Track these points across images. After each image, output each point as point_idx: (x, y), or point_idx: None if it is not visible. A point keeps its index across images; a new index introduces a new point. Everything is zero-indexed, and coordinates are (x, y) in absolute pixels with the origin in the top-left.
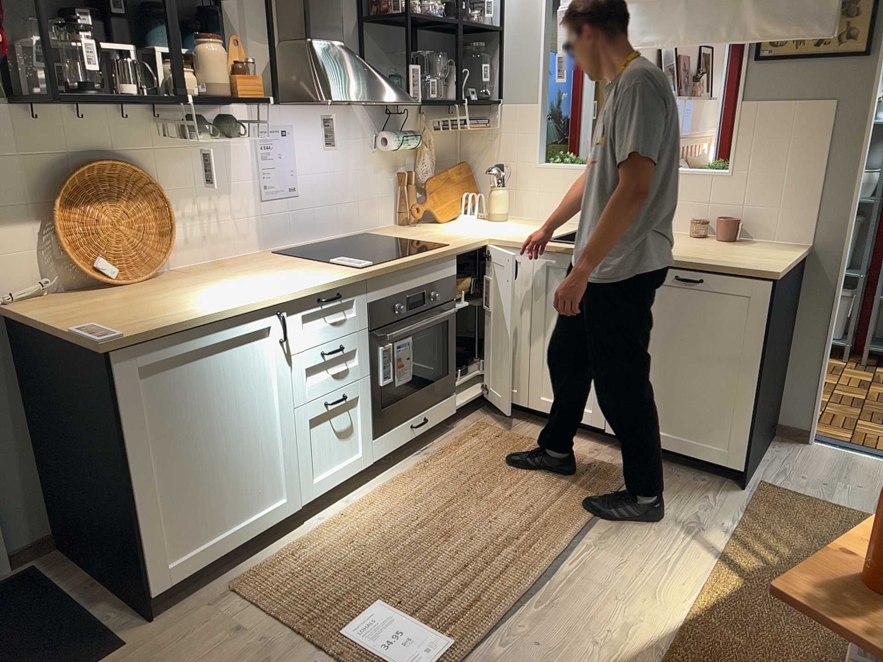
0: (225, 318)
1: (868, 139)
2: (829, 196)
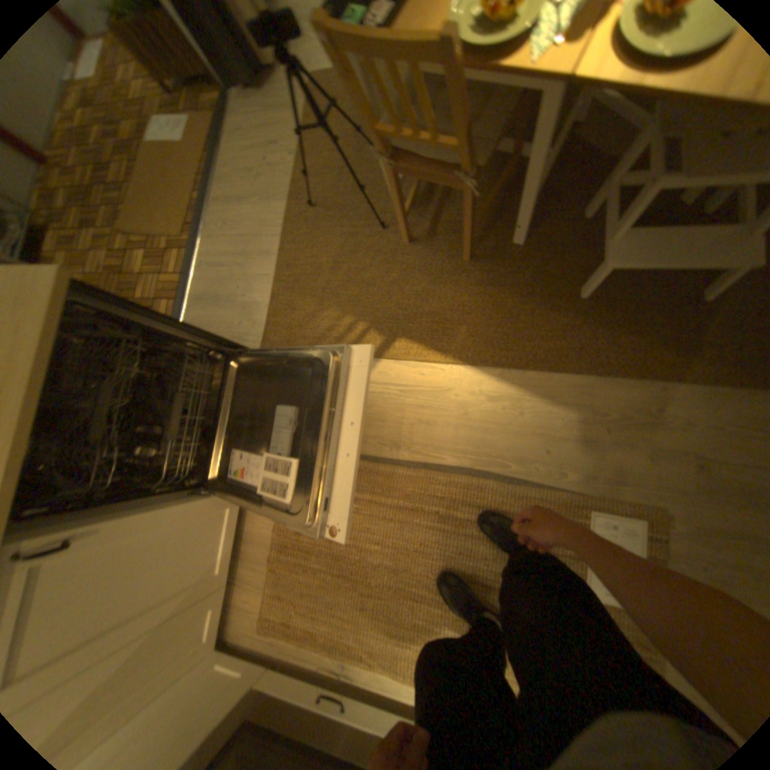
0: None
1: None
2: None
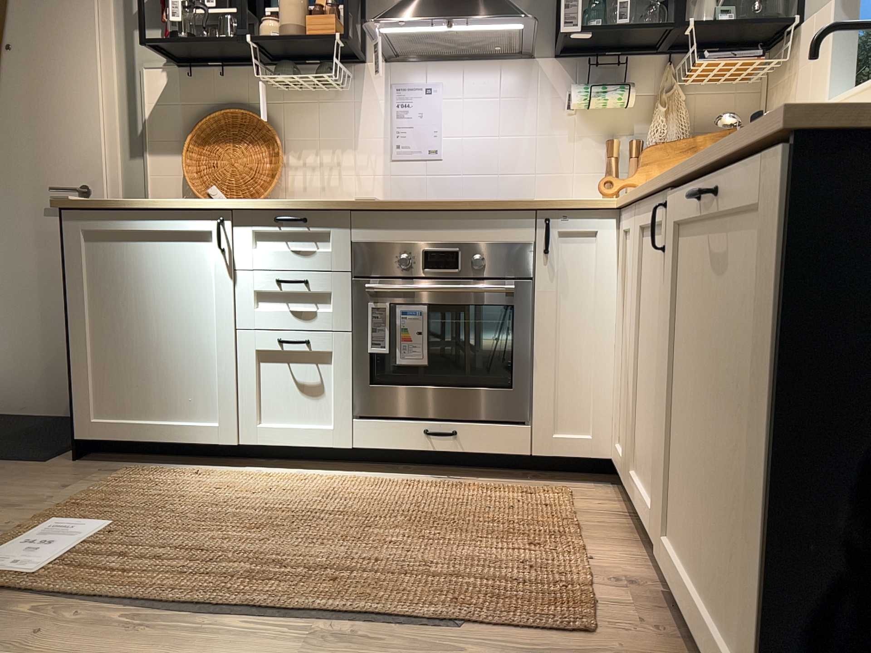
0: (160, 208)
1: None
2: None
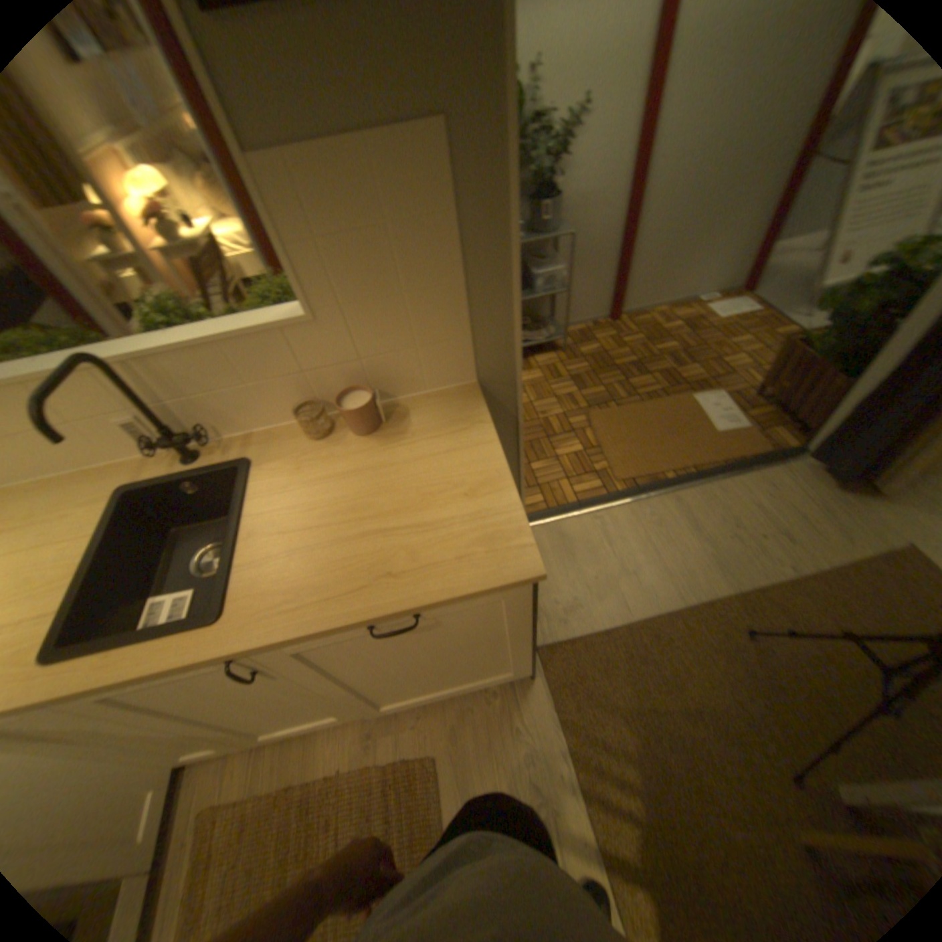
0: None
1: (514, 199)
2: (477, 312)
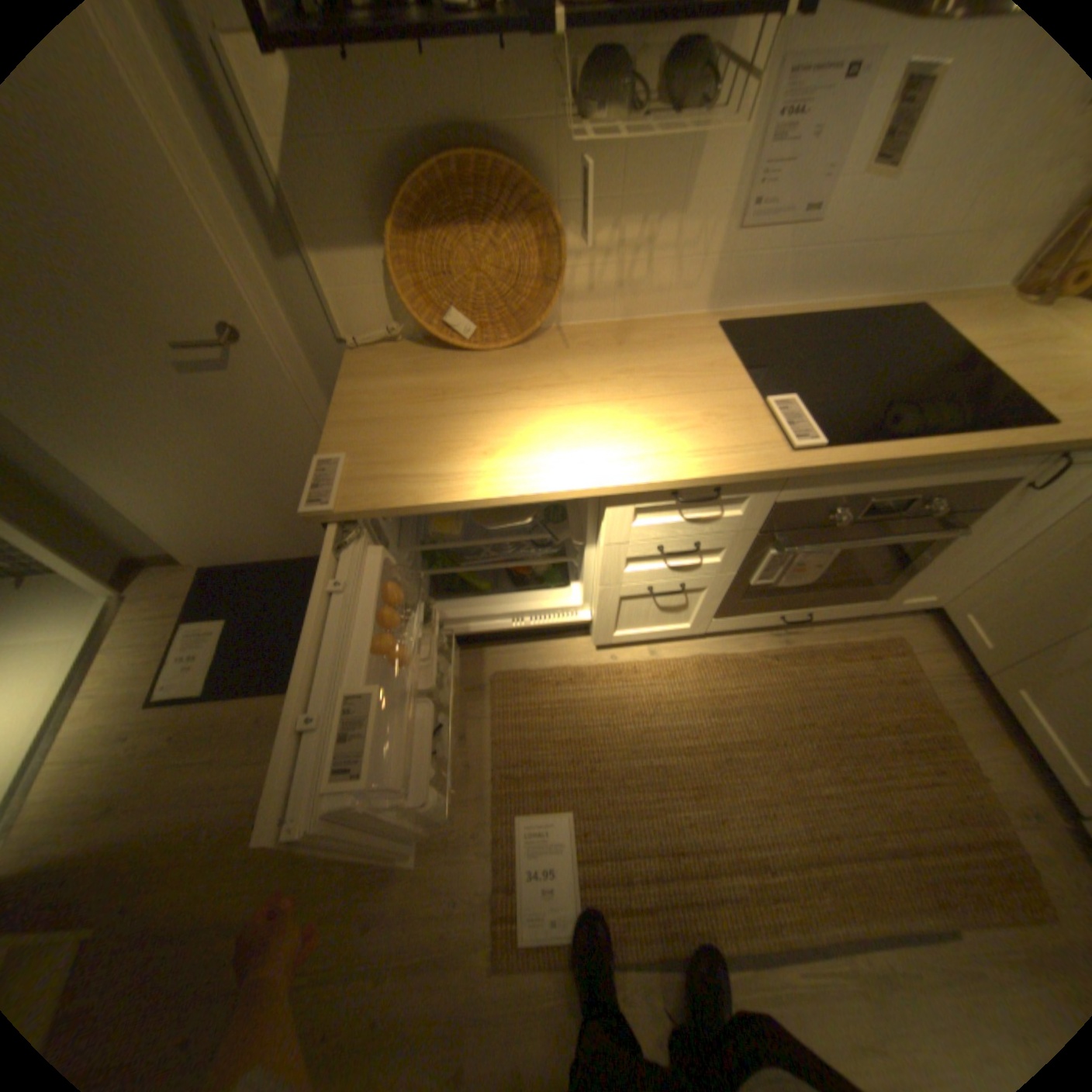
0: (495, 502)
1: None
2: None
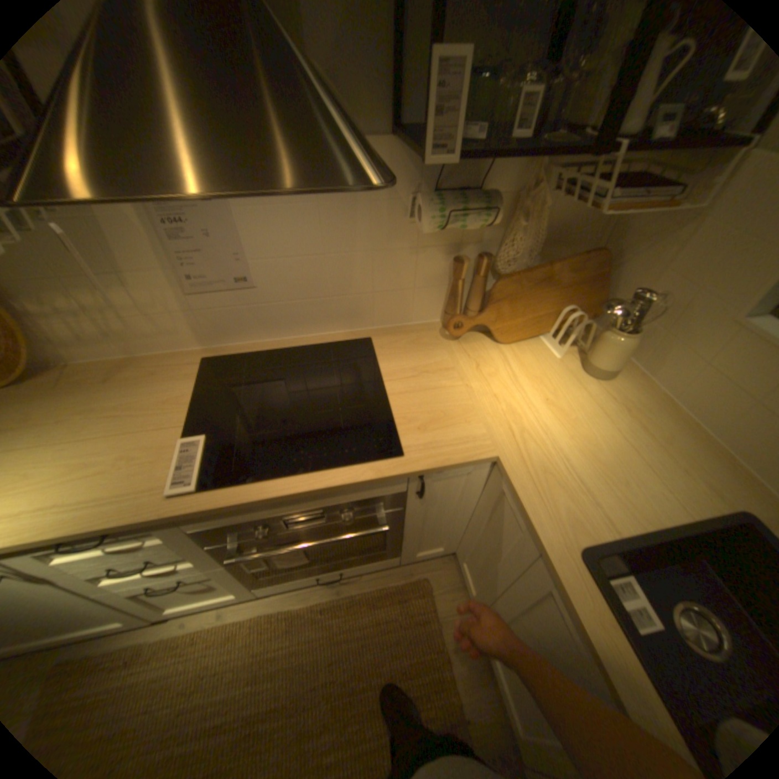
0: None
1: None
2: None
